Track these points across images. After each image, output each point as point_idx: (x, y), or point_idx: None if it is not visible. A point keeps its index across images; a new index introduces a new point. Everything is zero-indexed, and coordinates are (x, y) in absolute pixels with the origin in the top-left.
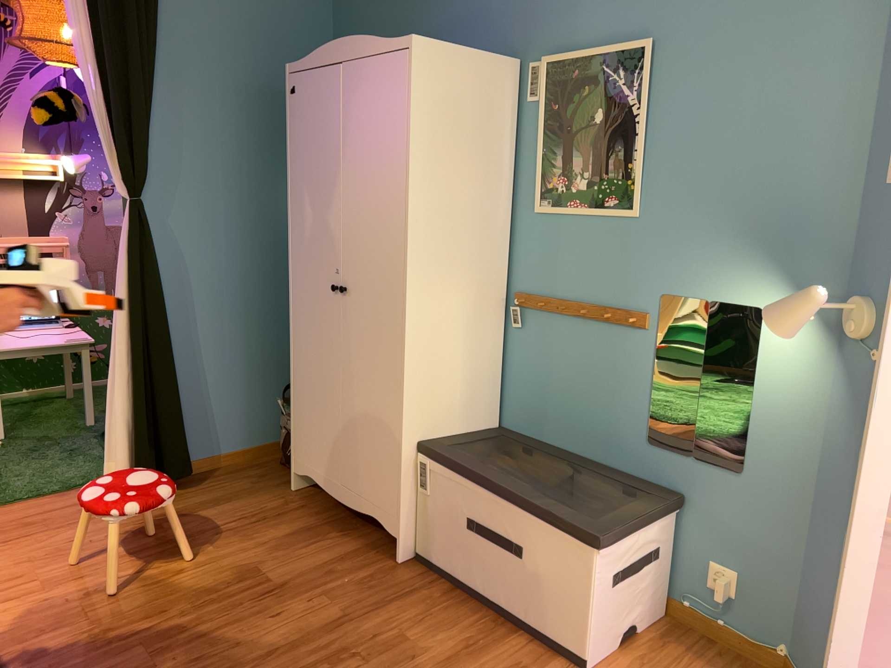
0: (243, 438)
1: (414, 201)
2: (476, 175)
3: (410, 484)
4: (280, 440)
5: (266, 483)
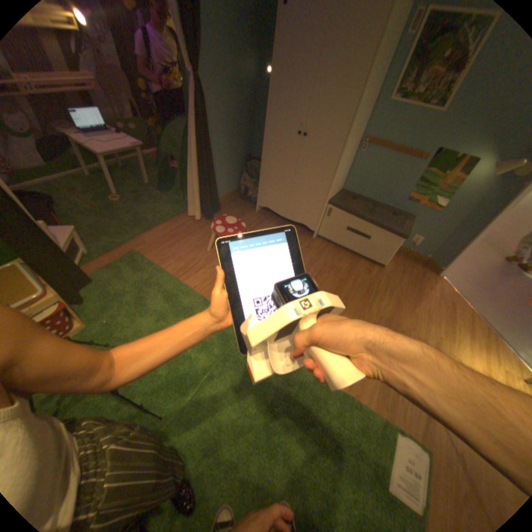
0: (227, 190)
1: (363, 98)
2: (379, 79)
3: (324, 214)
4: (237, 189)
5: (245, 209)
